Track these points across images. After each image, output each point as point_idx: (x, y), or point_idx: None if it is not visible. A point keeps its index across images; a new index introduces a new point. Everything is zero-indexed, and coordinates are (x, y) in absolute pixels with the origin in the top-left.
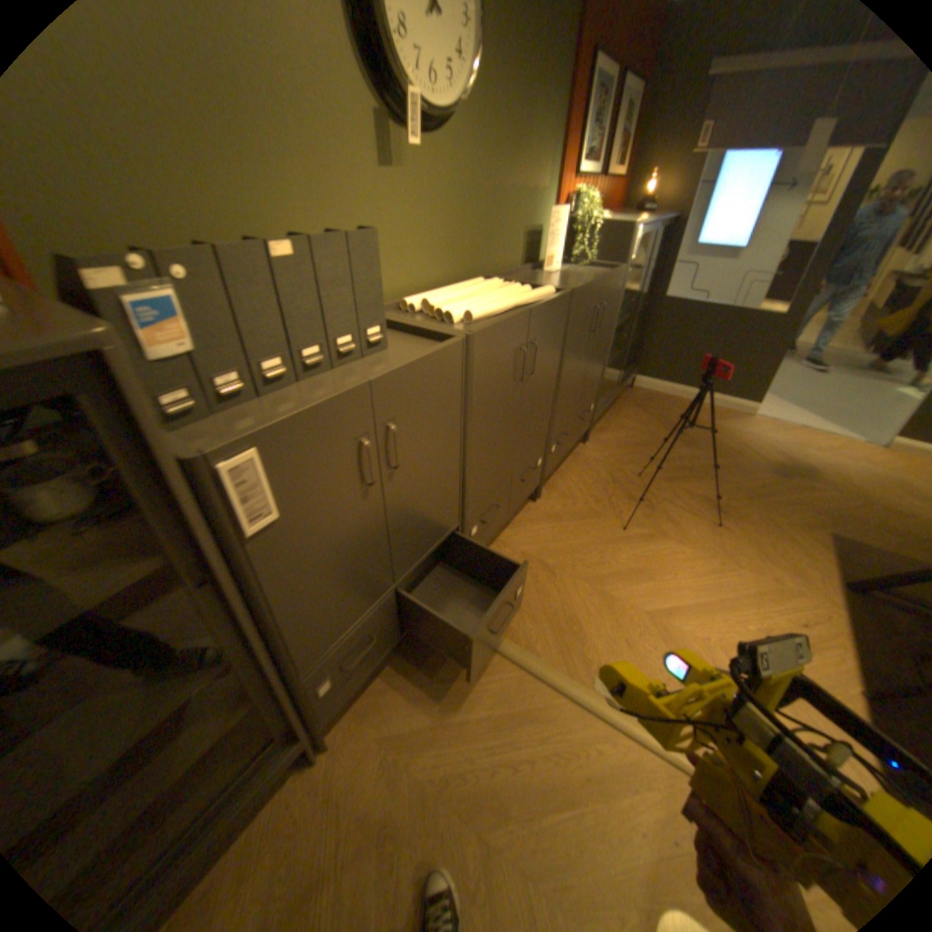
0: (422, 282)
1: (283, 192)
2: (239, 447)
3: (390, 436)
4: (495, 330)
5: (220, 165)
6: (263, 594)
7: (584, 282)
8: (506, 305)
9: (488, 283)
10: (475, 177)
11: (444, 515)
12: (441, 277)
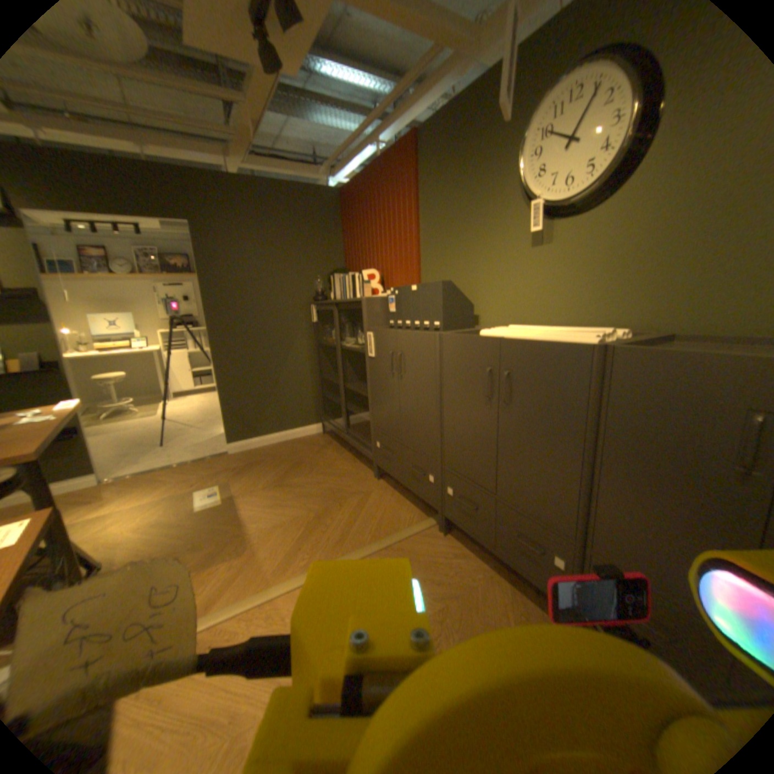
0: (564, 323)
1: (479, 270)
2: (371, 331)
3: (400, 359)
4: (459, 340)
5: (461, 264)
6: (371, 379)
7: (709, 356)
8: (513, 337)
9: (591, 330)
10: (666, 229)
11: (426, 440)
12: (590, 324)
